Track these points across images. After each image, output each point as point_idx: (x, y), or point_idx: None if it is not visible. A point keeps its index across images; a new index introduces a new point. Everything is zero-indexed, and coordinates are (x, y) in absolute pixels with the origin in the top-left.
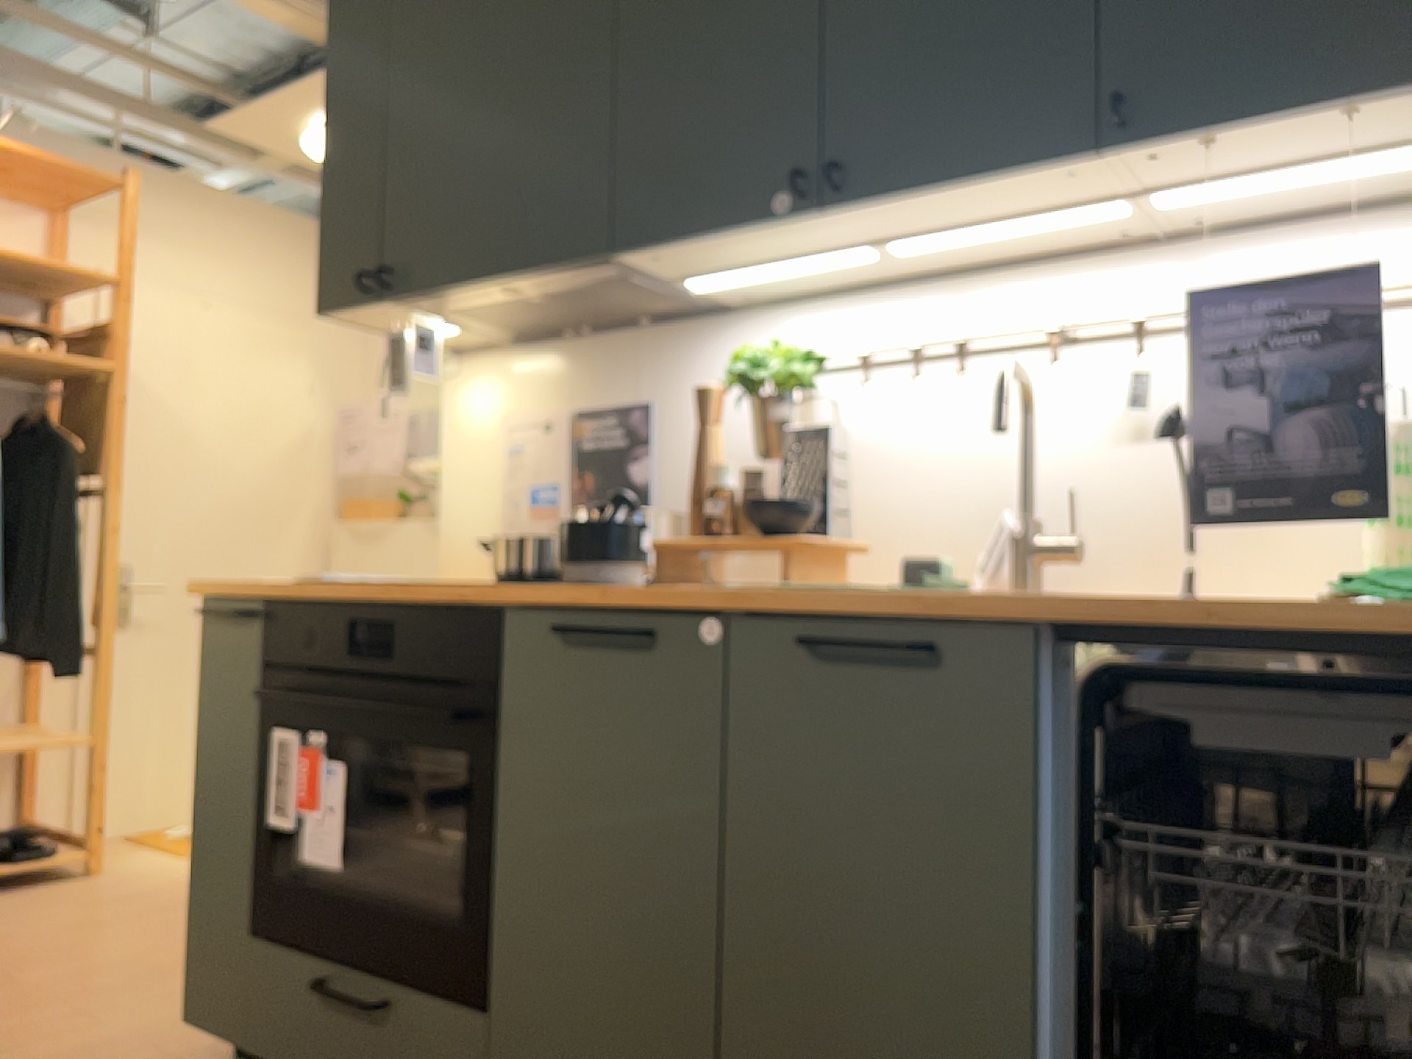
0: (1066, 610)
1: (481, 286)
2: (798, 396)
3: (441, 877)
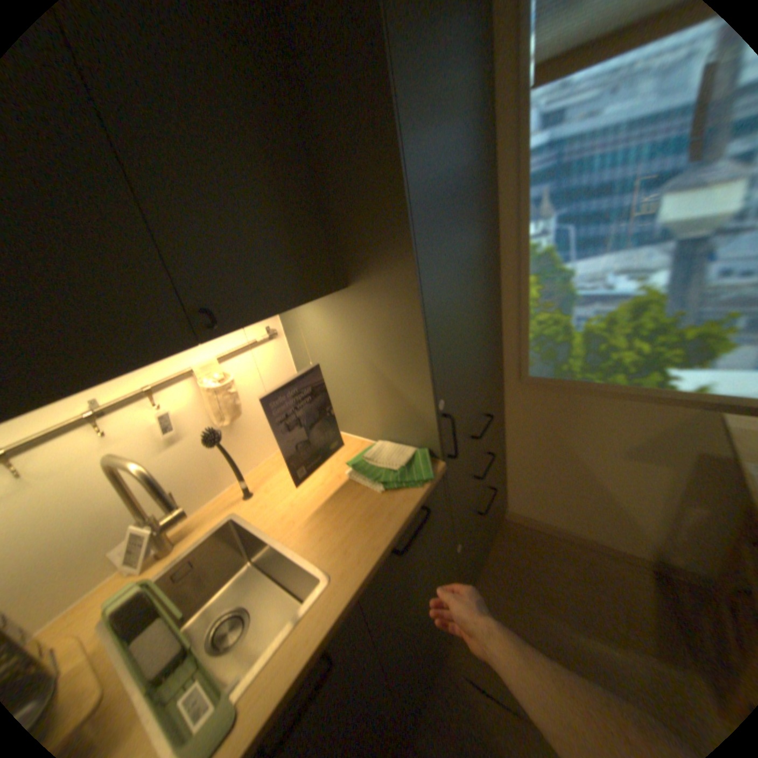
0: (368, 580)
1: None
2: None
3: None
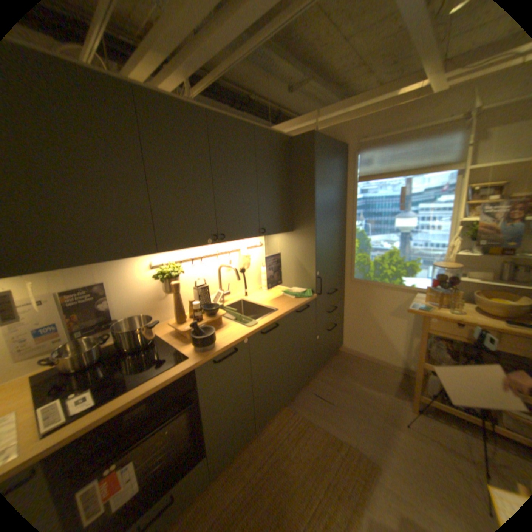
0: (289, 311)
1: (78, 265)
2: (178, 276)
3: (168, 451)
